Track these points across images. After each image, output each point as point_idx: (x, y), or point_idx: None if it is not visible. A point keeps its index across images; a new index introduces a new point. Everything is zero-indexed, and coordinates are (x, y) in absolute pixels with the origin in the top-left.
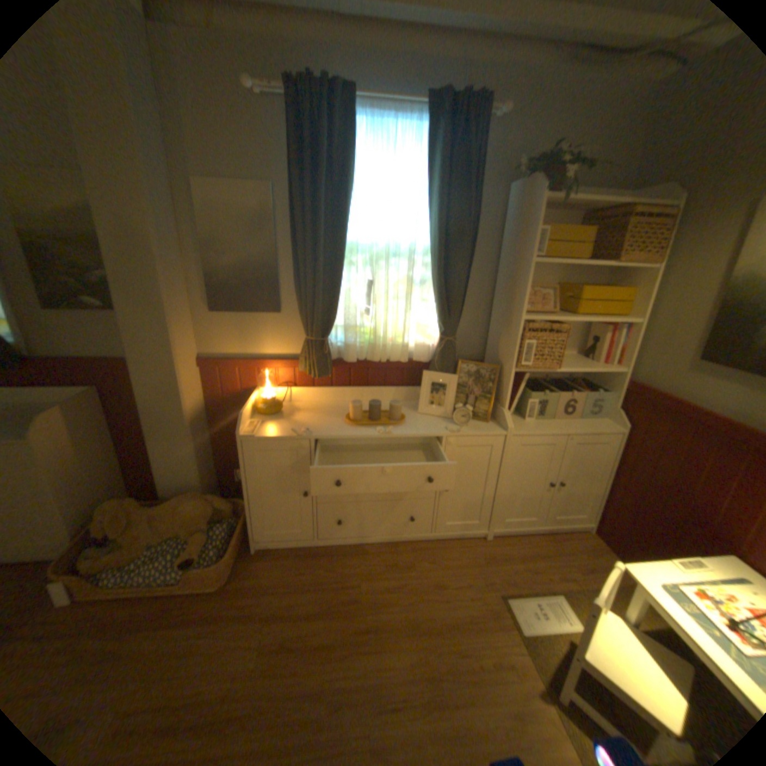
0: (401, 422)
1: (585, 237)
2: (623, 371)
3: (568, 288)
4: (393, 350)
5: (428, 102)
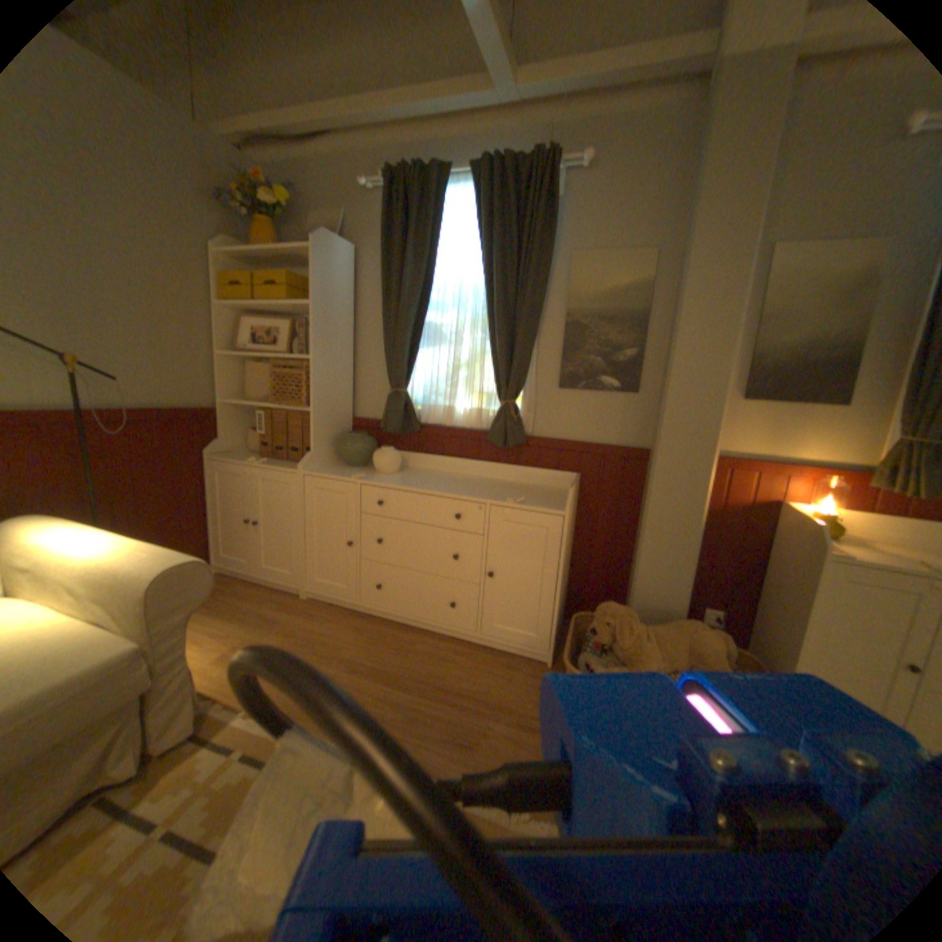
0: None
1: None
2: None
3: None
4: None
5: None
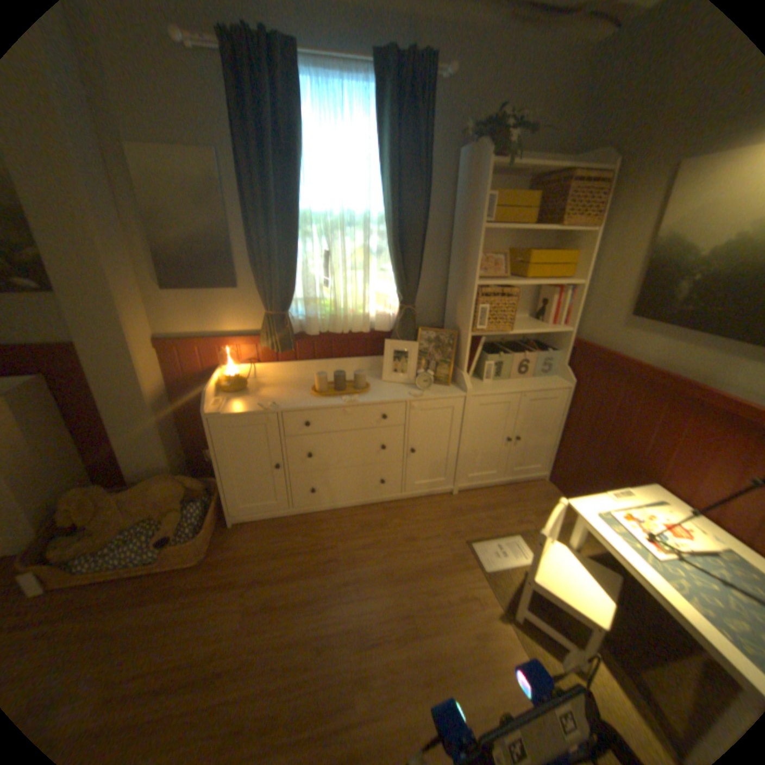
0: (366, 390)
1: (532, 202)
2: (568, 330)
3: (518, 253)
4: (354, 321)
5: (373, 61)
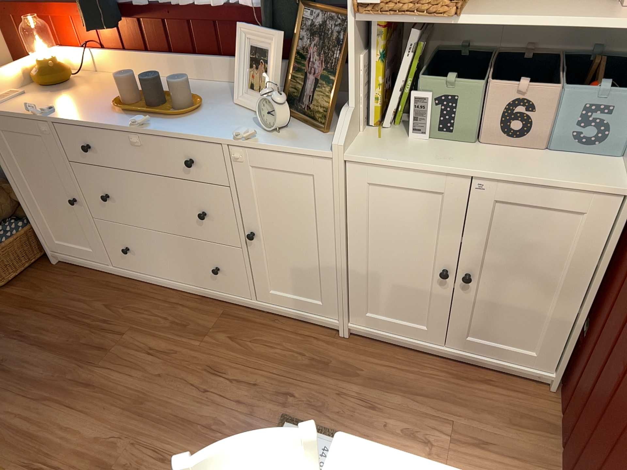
0: (185, 115)
1: None
2: None
3: None
4: None
5: None
